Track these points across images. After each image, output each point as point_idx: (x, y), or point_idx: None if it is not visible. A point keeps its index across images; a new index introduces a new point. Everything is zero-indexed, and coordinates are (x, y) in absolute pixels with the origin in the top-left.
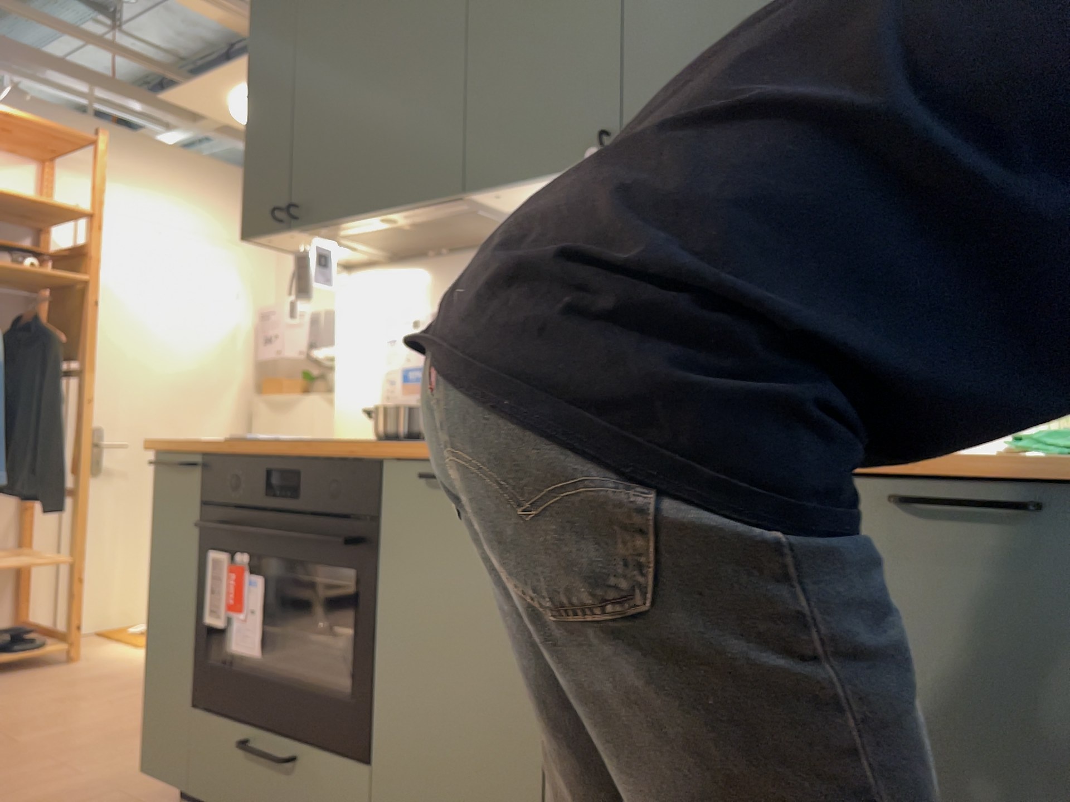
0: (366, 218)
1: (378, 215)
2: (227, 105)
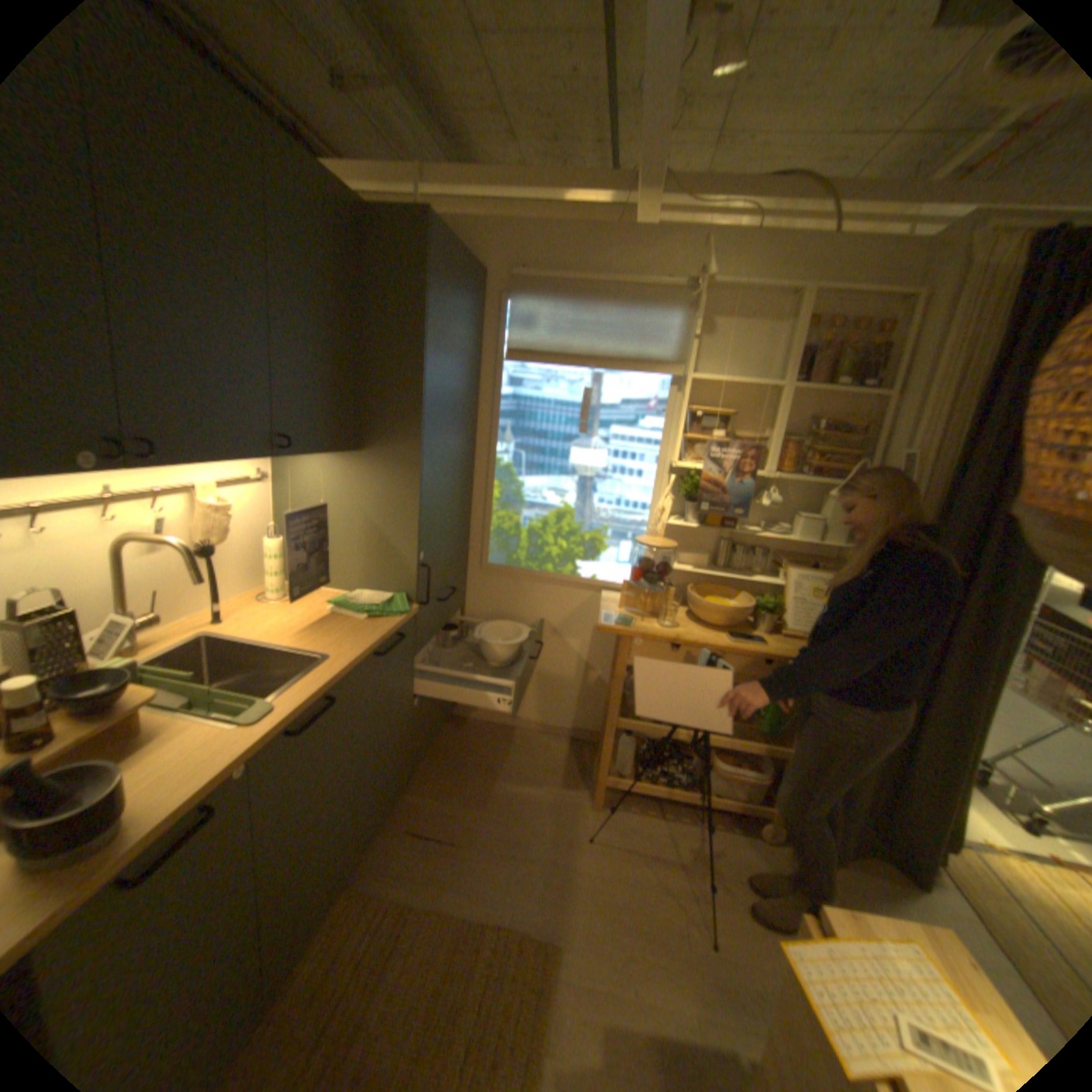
0: None
1: None
2: None
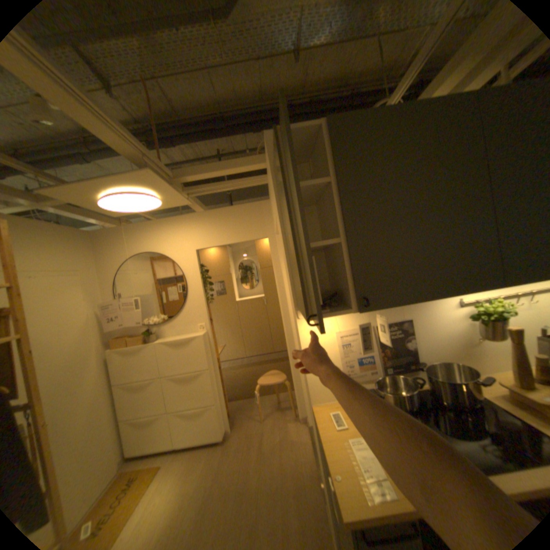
0: (419, 301)
1: (432, 299)
2: (91, 196)
